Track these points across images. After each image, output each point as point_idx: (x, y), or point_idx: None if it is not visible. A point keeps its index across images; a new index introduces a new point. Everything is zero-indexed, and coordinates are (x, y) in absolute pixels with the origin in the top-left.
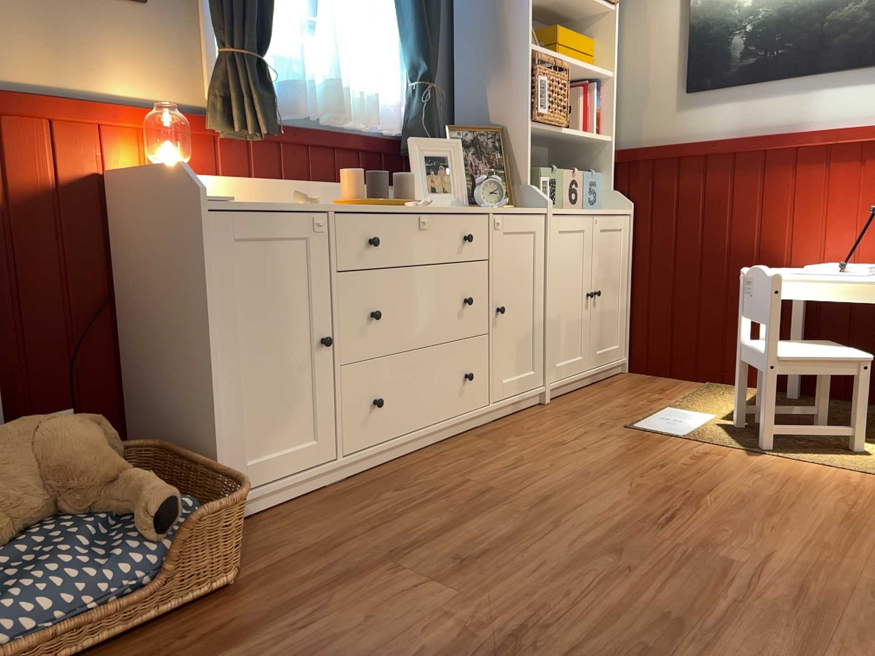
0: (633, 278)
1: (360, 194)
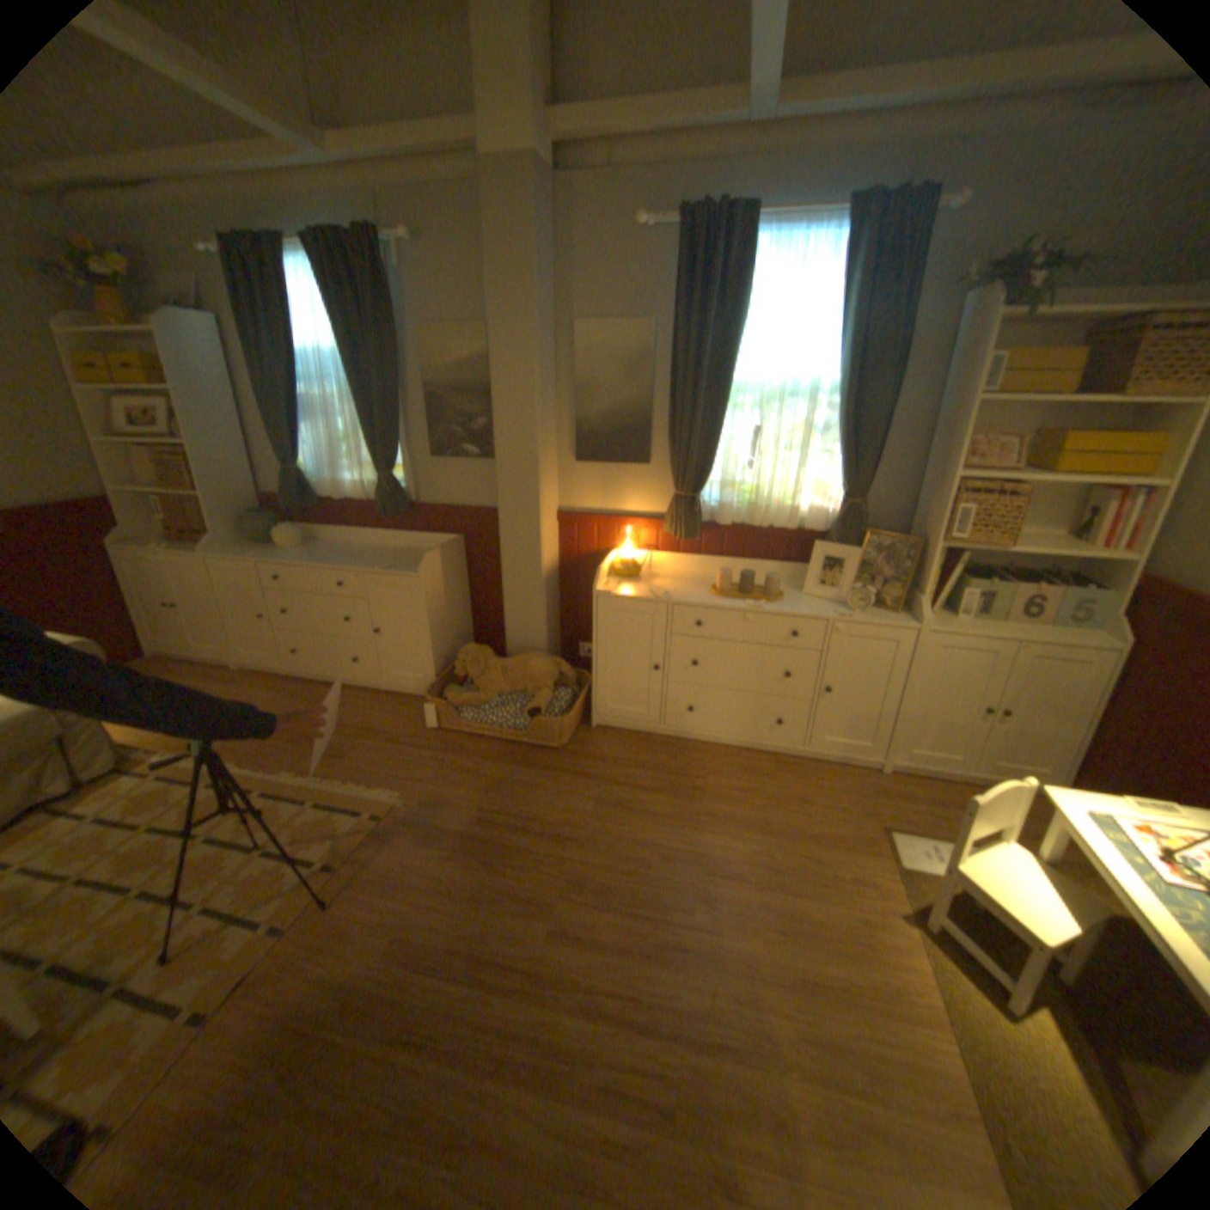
0: (1105, 719)
1: (724, 588)
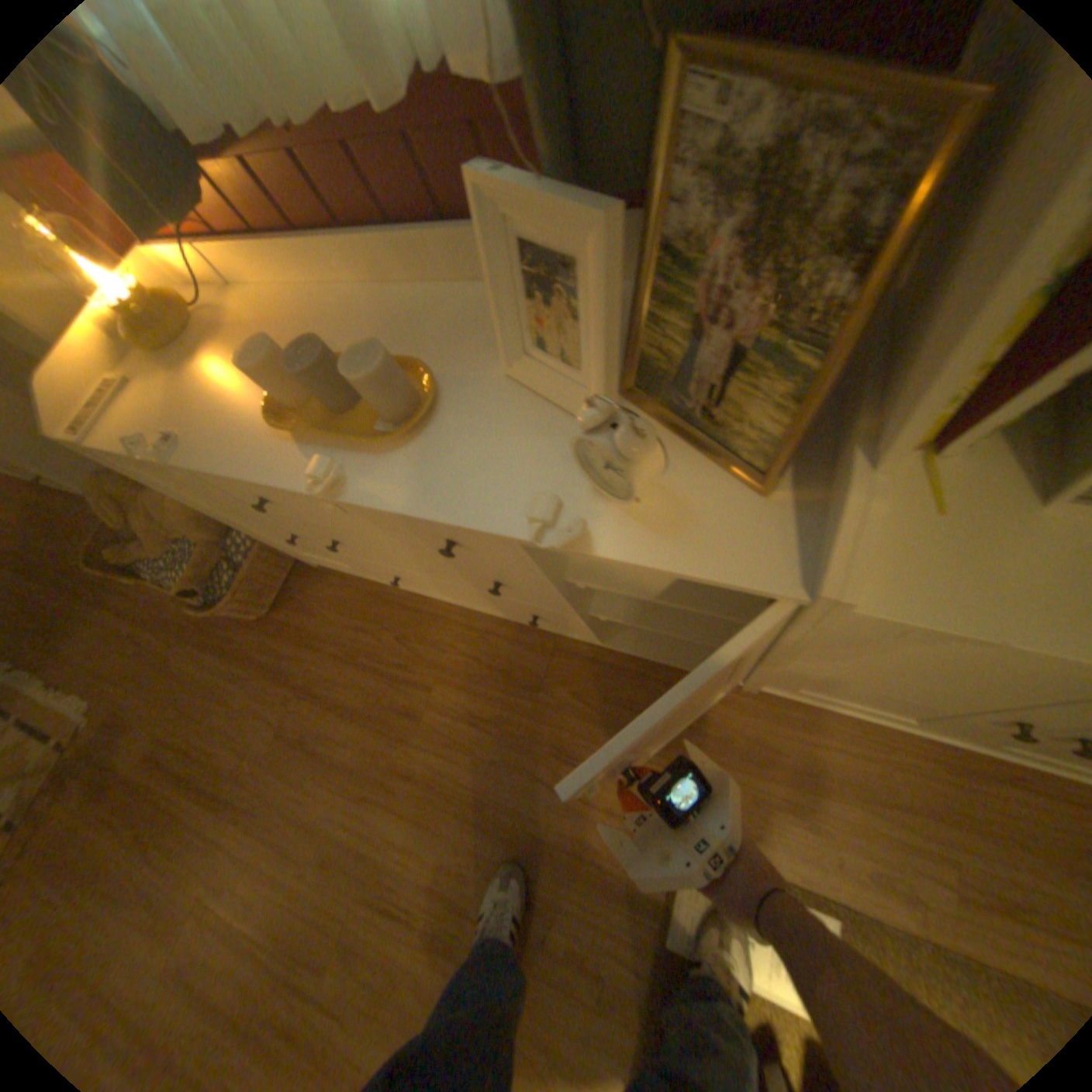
0: None
1: (281, 397)
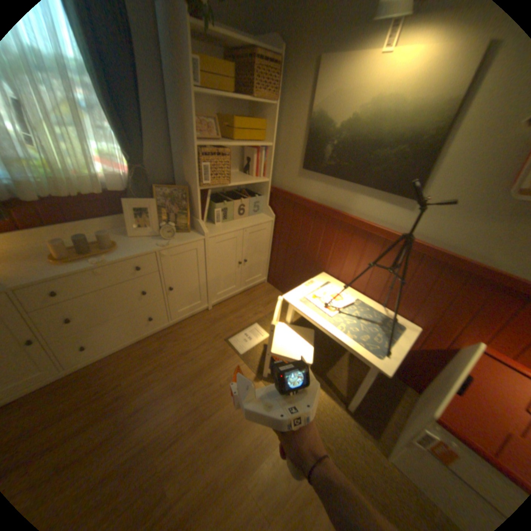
0: (271, 248)
1: (62, 254)
